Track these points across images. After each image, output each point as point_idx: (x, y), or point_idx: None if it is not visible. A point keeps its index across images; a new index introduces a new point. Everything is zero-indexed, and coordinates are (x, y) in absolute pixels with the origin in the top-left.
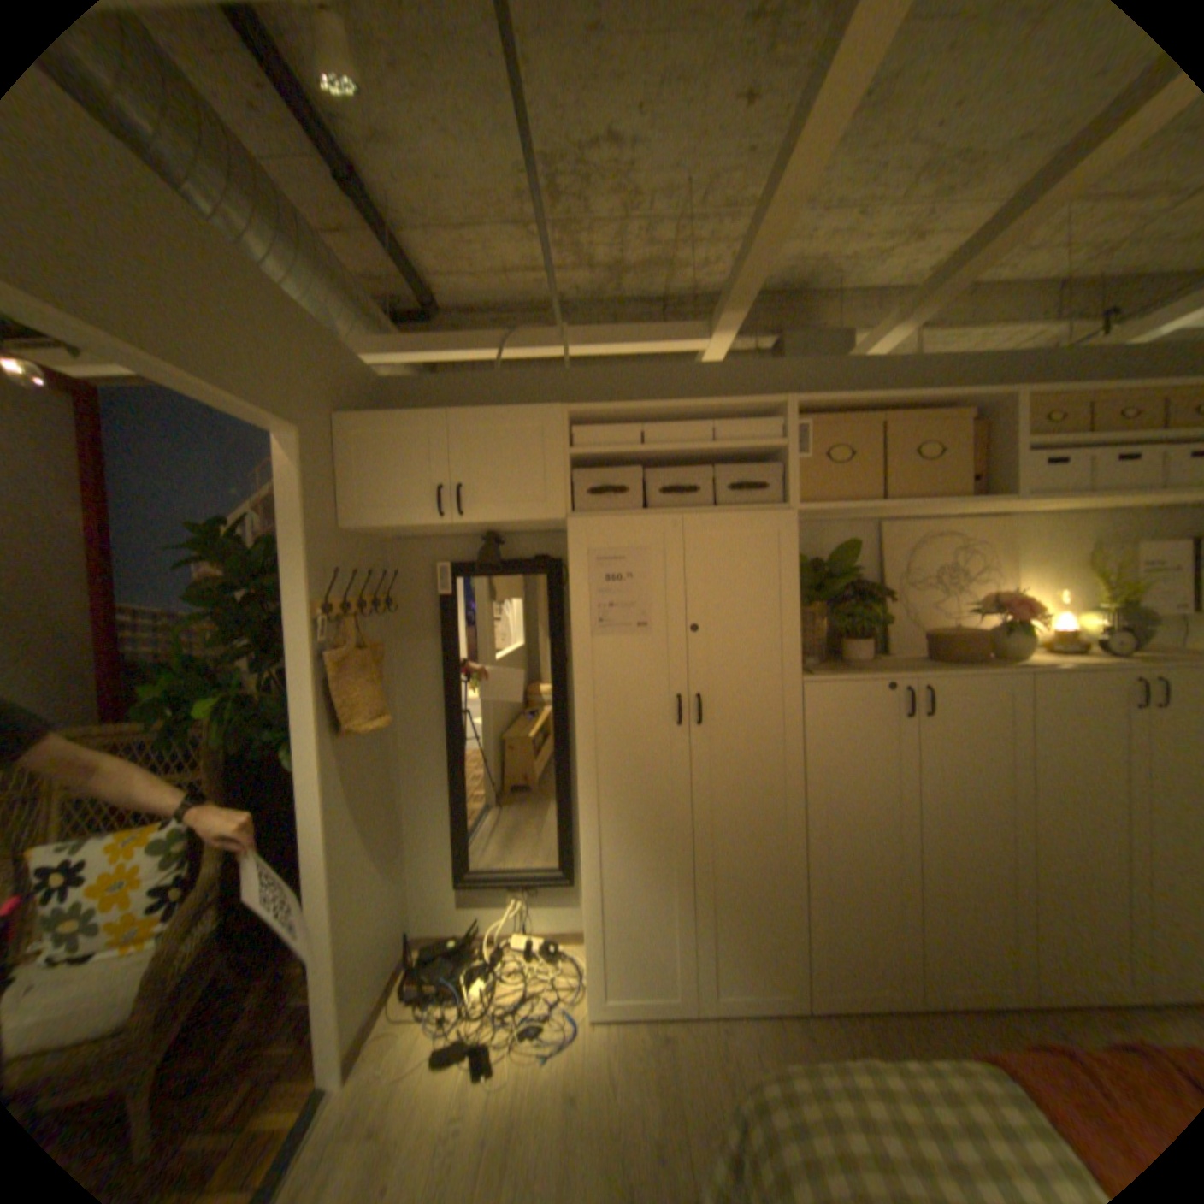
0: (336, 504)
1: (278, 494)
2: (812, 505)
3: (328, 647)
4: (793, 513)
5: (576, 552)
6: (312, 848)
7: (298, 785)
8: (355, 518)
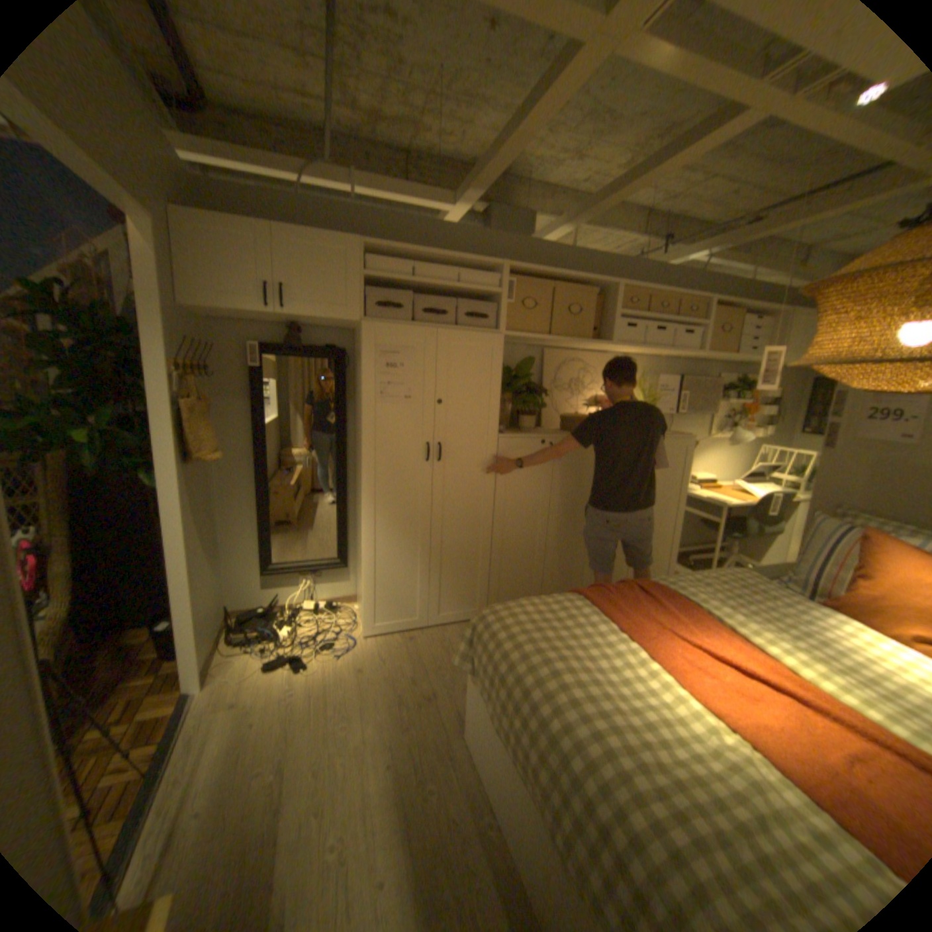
0: (174, 283)
1: (136, 269)
2: (512, 333)
3: (176, 396)
4: (501, 336)
5: (367, 344)
6: (175, 538)
7: (162, 495)
8: (191, 297)
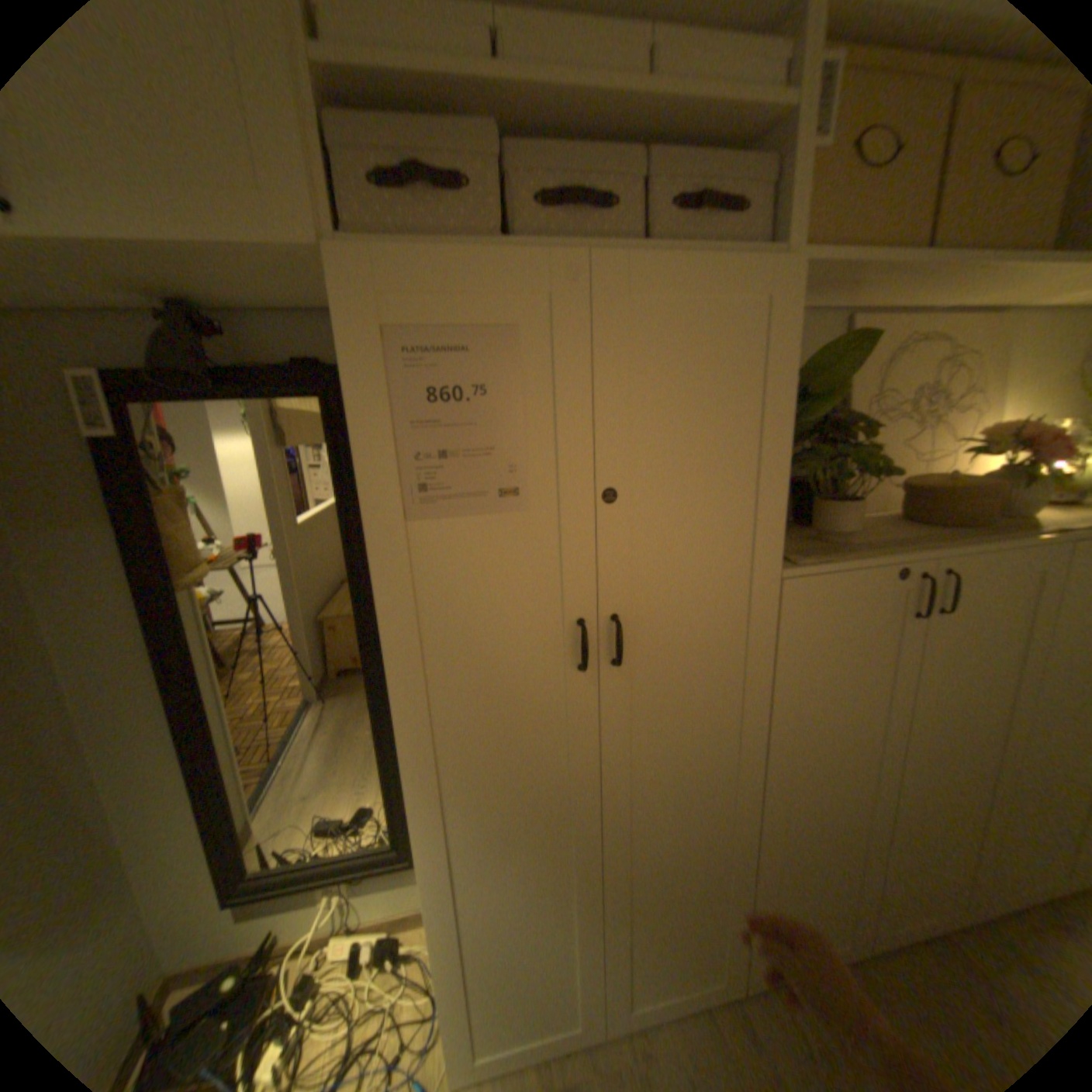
0: None
1: None
2: (827, 248)
3: None
4: (798, 261)
5: (352, 326)
6: None
7: None
8: None
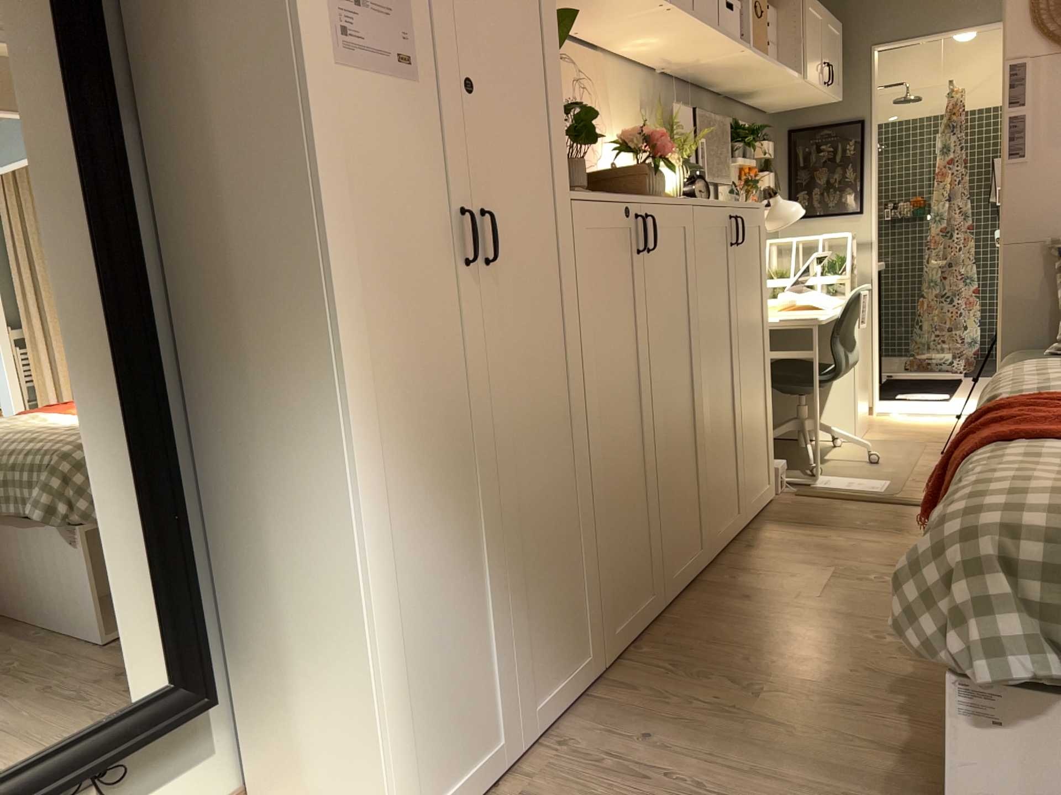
0: None
1: None
2: None
3: None
4: None
5: None
6: None
7: None
8: None
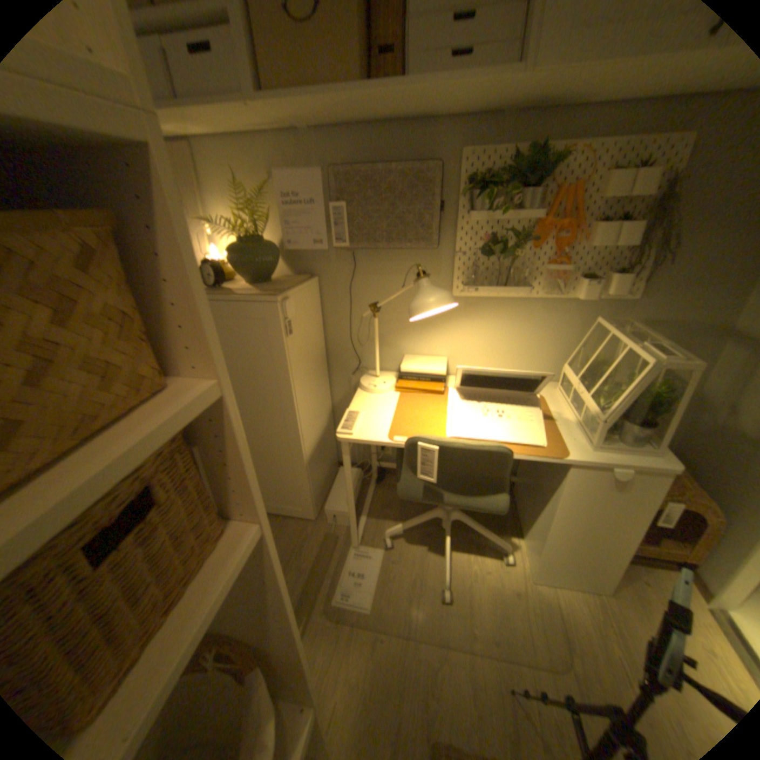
0: None
1: None
2: None
3: None
4: None
5: None
6: None
7: None
8: None
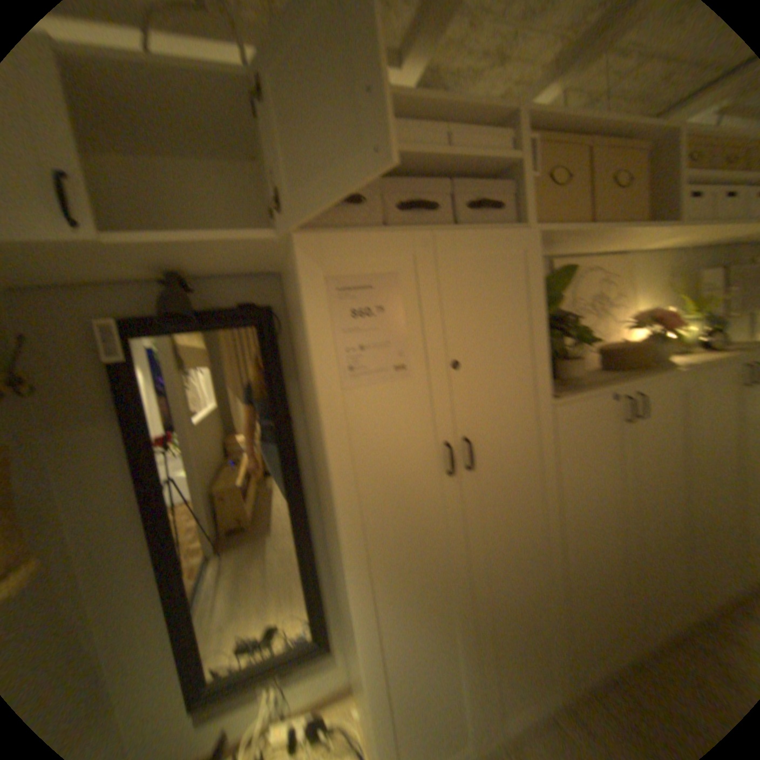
0: None
1: None
2: (547, 225)
3: None
4: (535, 232)
5: (311, 278)
6: None
7: None
8: None
